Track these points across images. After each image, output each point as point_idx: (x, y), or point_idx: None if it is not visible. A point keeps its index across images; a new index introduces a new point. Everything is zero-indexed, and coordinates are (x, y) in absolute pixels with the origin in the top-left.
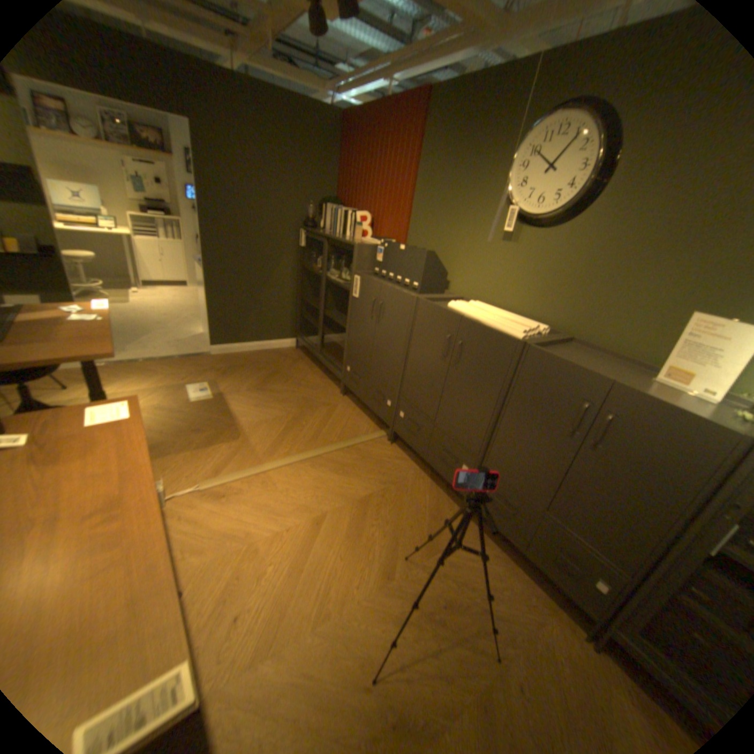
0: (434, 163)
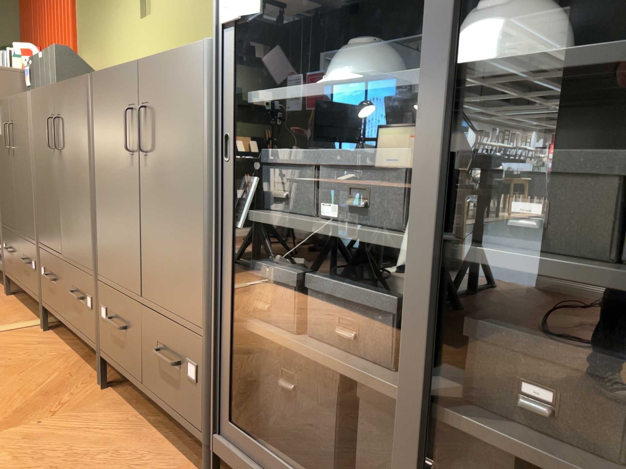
0: None
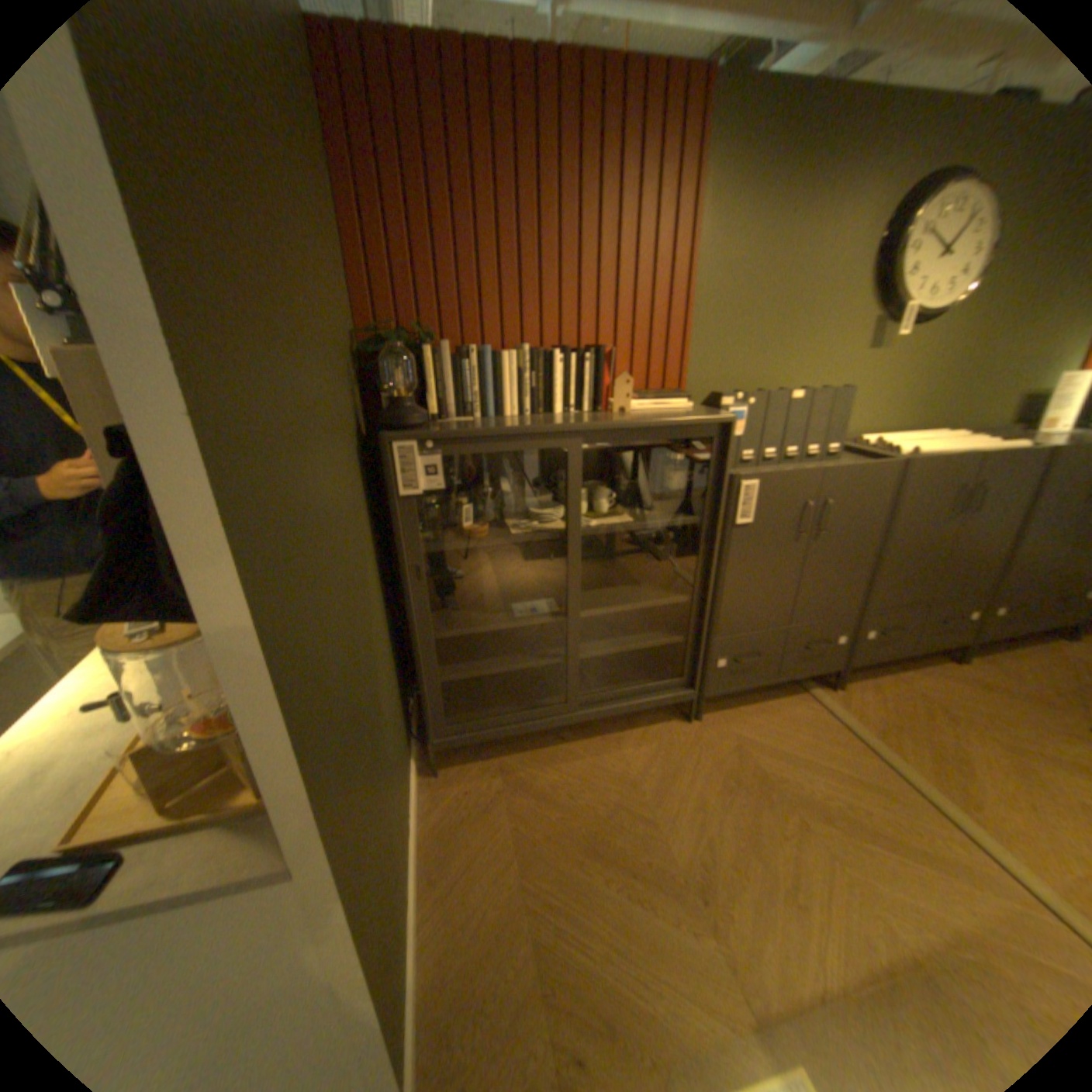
0: (735, 233)
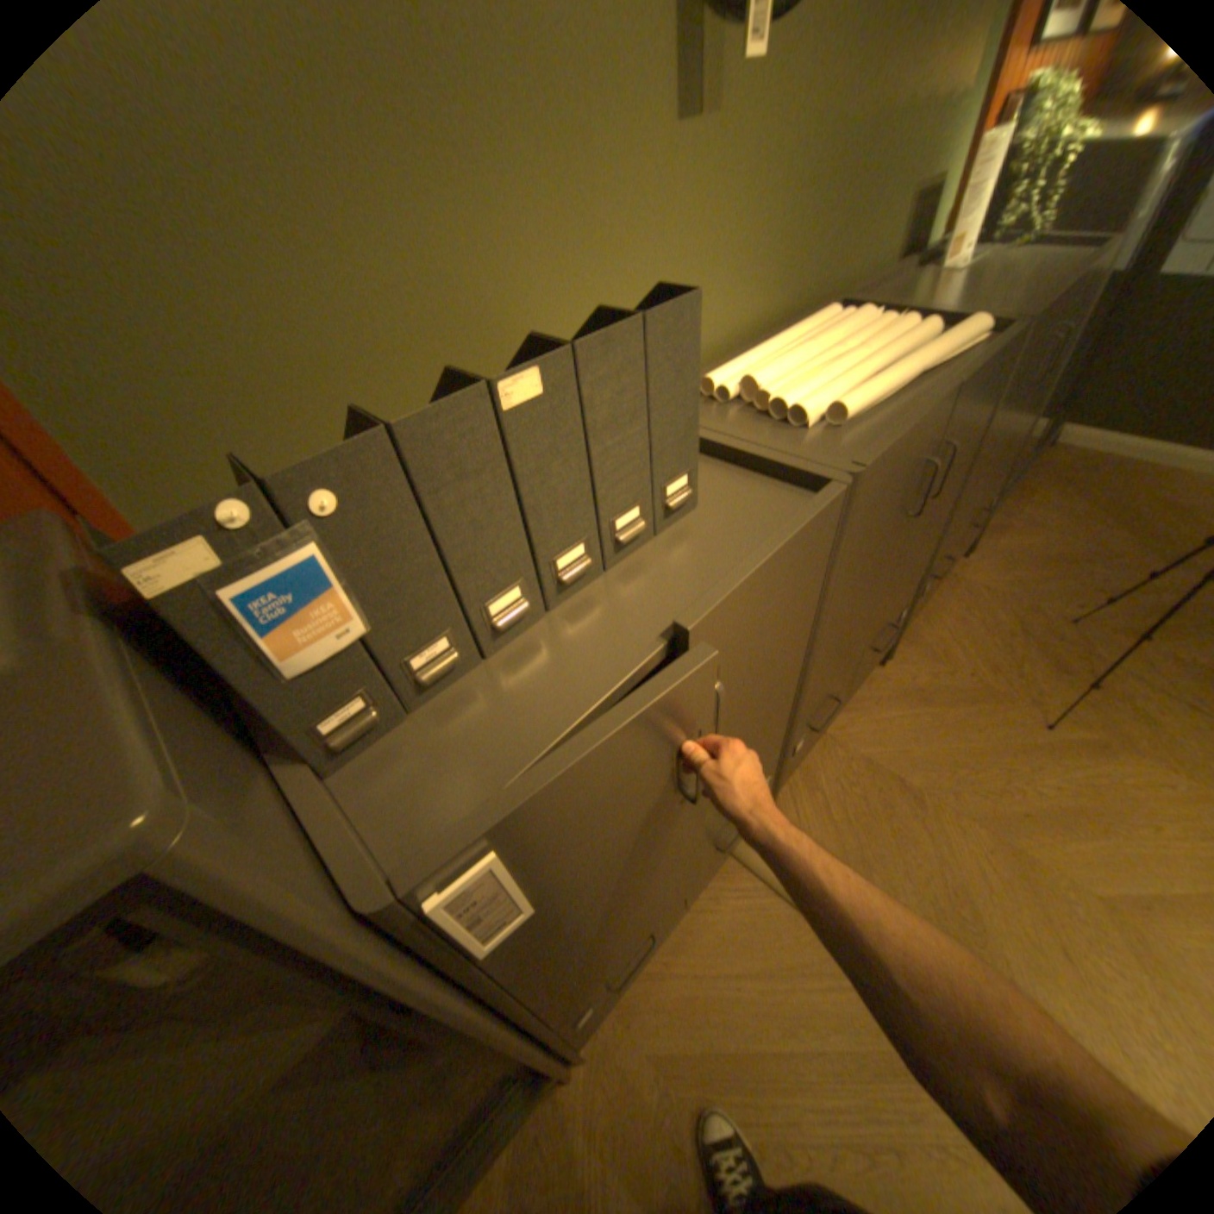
0: None
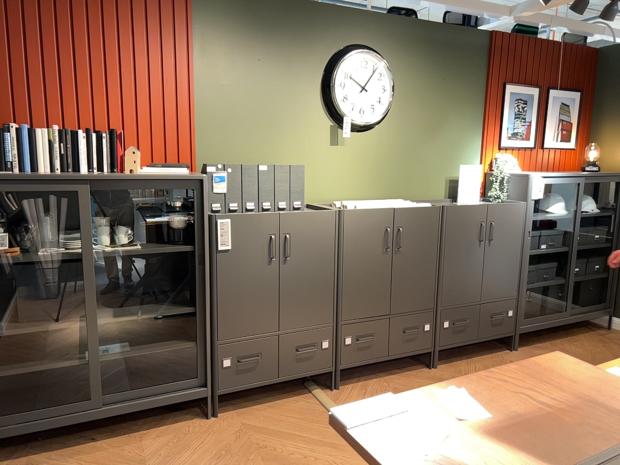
0: (220, 70)
